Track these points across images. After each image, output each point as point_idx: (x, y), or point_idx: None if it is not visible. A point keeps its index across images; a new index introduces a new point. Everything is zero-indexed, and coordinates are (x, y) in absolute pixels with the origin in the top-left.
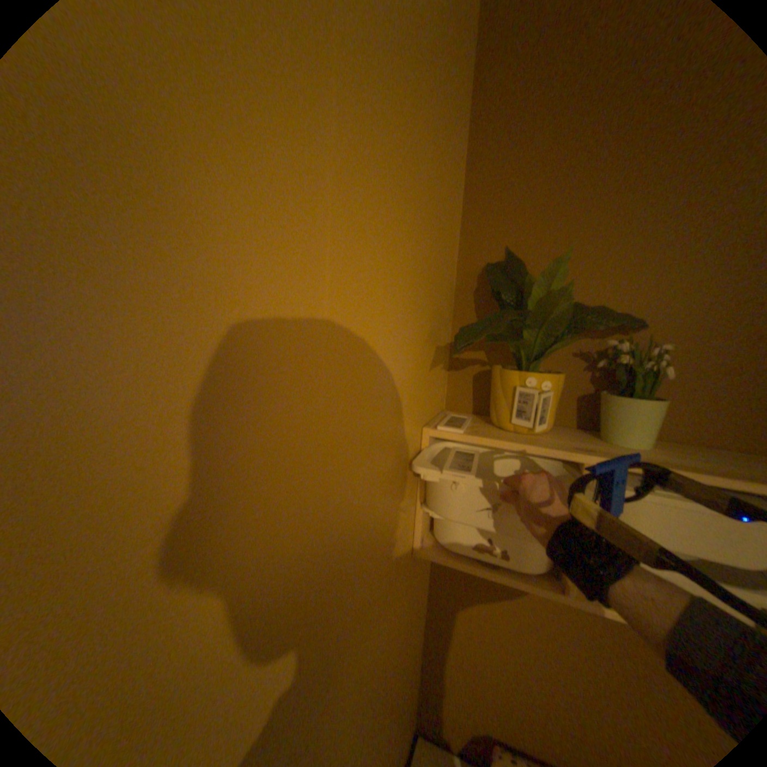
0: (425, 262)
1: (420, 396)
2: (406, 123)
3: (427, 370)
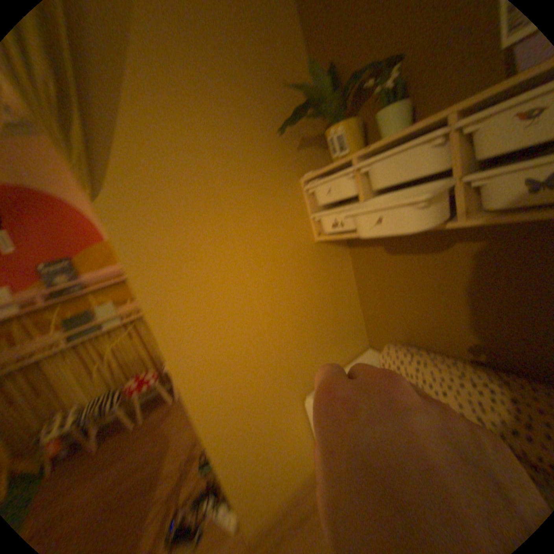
0: (266, 101)
1: (289, 162)
2: (224, 58)
3: (292, 149)
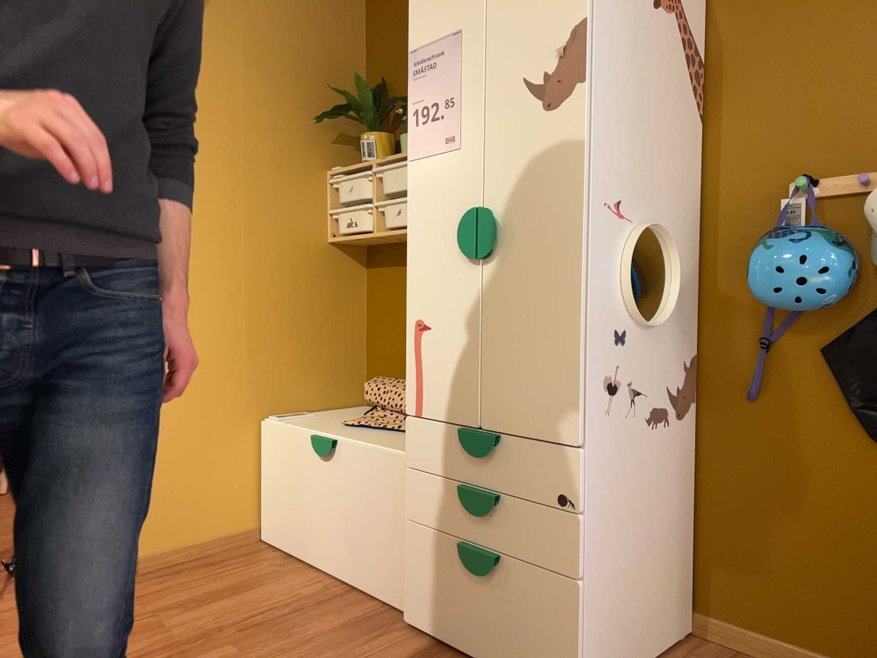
0: (311, 91)
1: (319, 152)
2: (282, 45)
3: (326, 142)
